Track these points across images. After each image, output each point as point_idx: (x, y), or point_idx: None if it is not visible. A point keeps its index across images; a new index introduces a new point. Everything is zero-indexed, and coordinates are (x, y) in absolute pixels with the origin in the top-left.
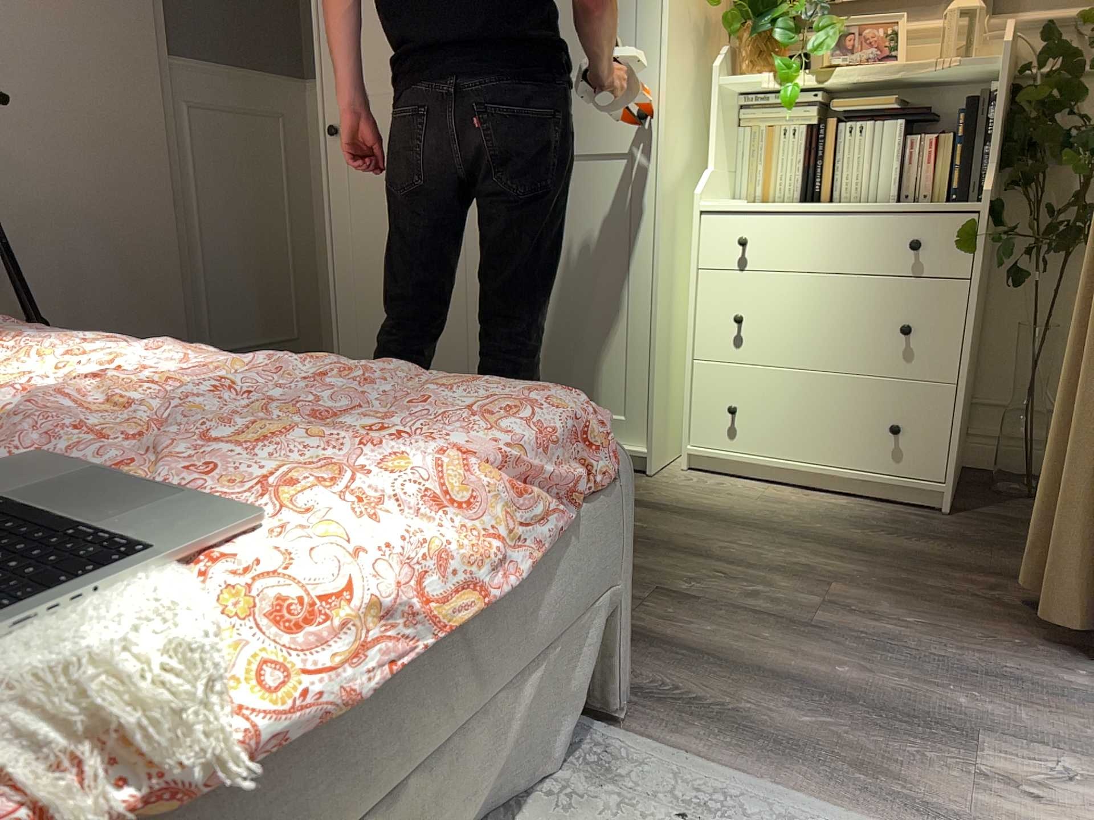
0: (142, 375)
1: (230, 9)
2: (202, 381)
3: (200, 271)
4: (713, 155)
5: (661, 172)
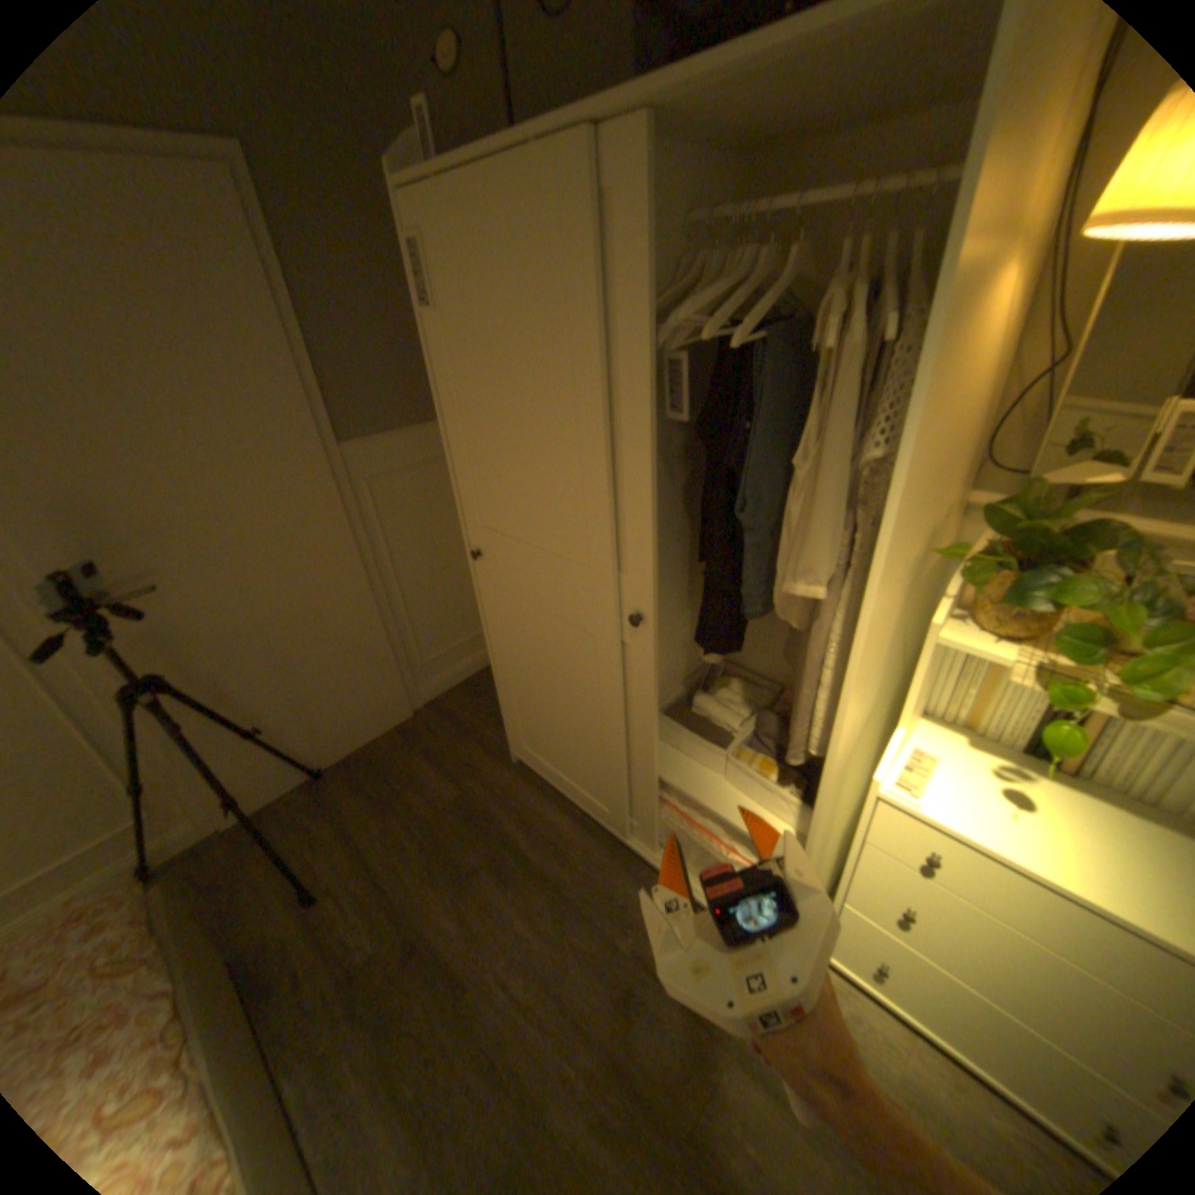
0: None
1: (392, 373)
2: None
3: (400, 612)
4: (908, 716)
5: (829, 774)
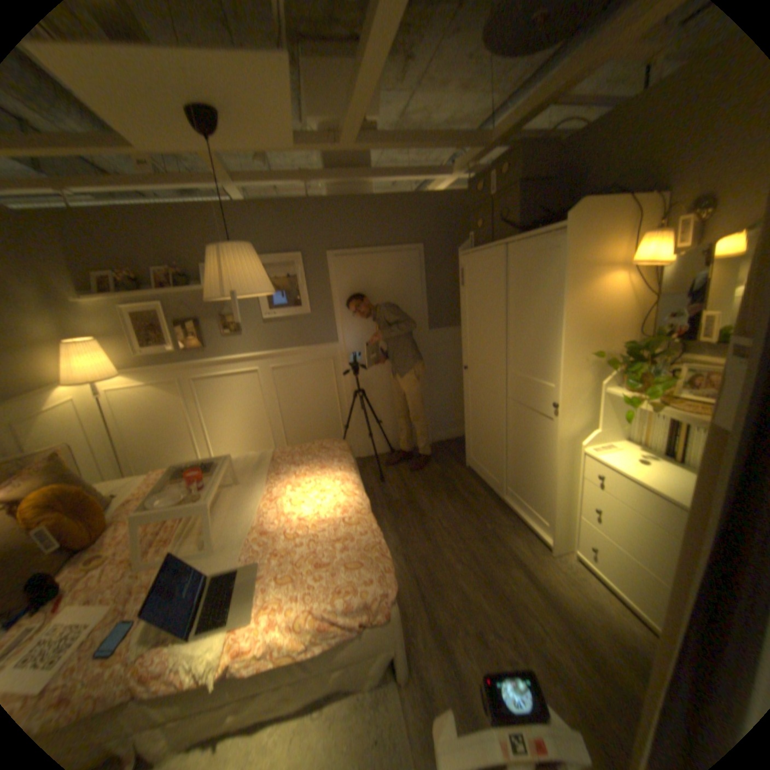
0: (319, 515)
1: (452, 308)
2: (325, 524)
3: (436, 398)
4: (602, 424)
5: (560, 434)
